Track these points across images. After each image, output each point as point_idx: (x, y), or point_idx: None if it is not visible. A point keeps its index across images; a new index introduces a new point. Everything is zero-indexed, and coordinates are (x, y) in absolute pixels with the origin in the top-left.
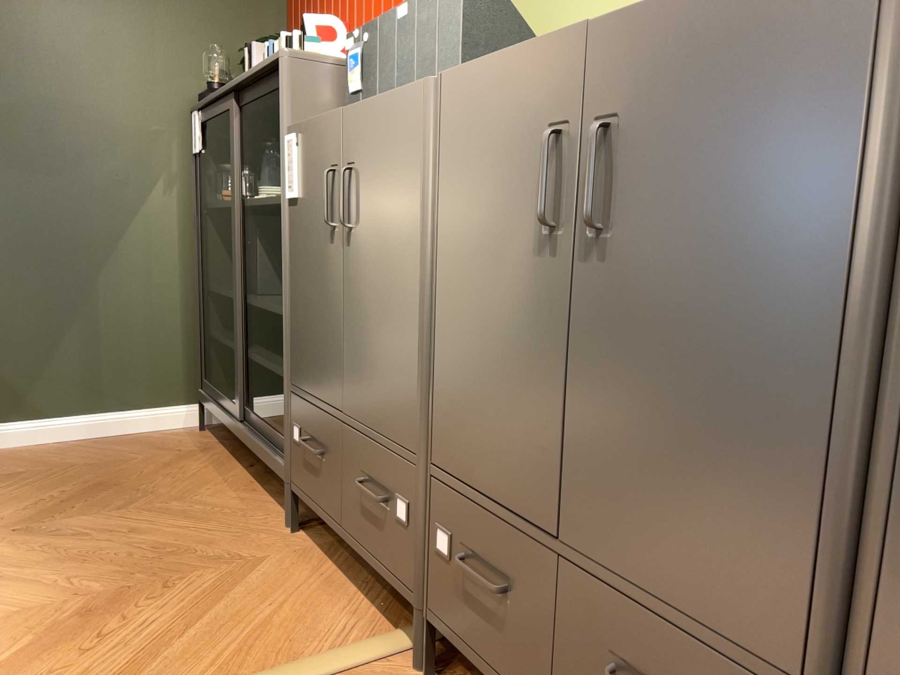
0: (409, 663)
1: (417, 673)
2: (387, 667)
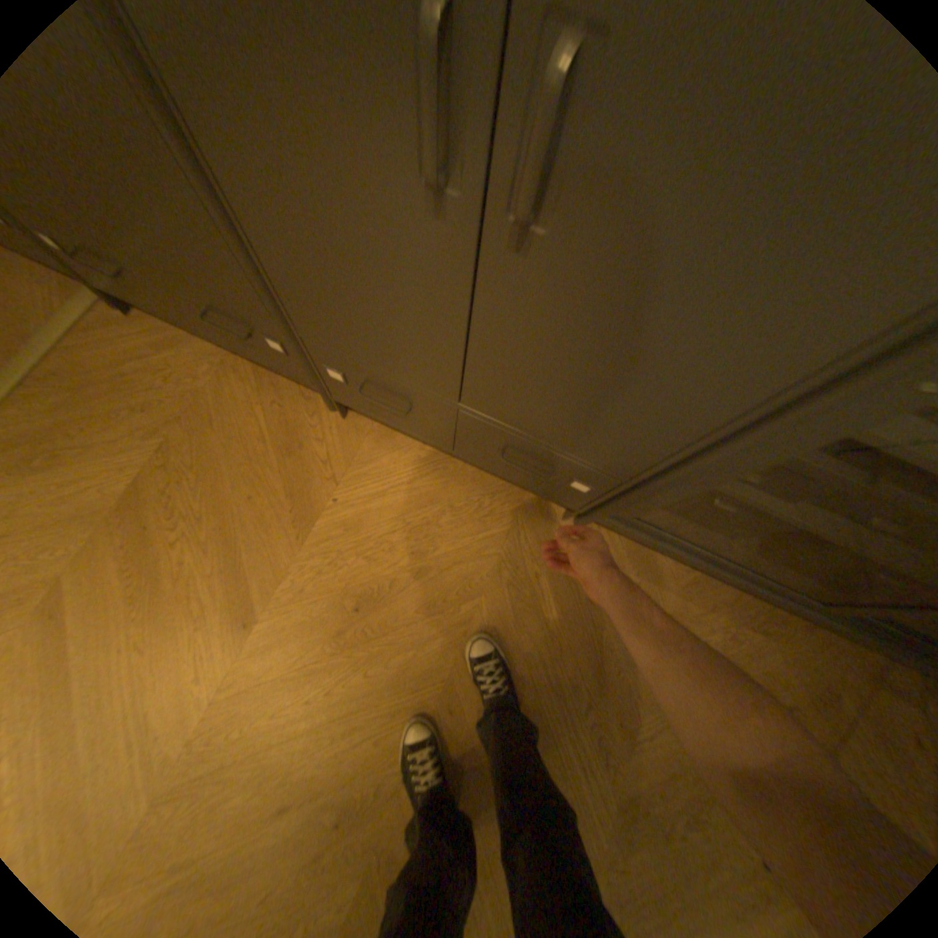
0: (109, 307)
1: (118, 313)
2: (96, 317)
